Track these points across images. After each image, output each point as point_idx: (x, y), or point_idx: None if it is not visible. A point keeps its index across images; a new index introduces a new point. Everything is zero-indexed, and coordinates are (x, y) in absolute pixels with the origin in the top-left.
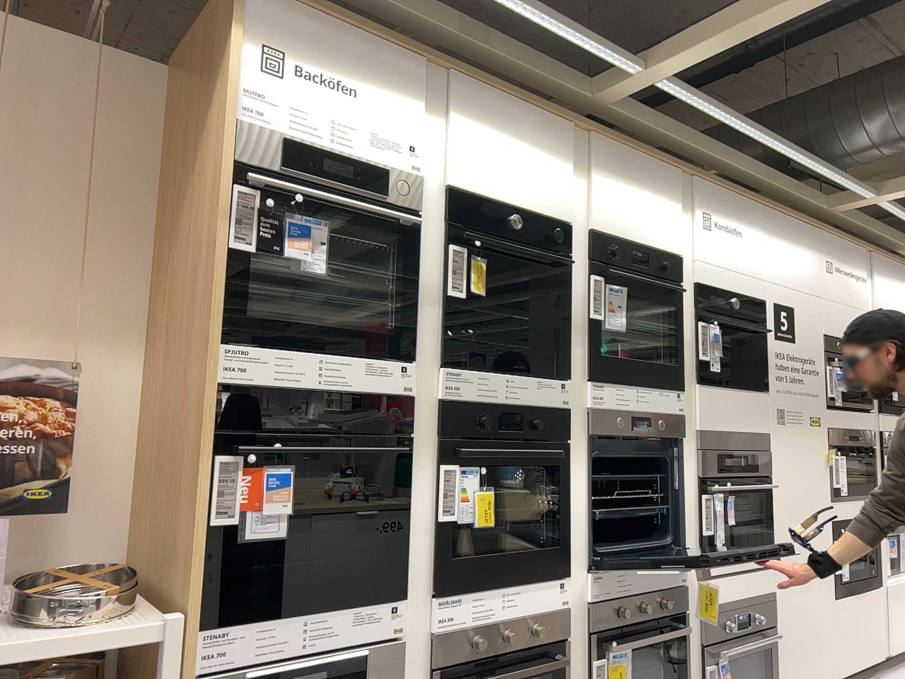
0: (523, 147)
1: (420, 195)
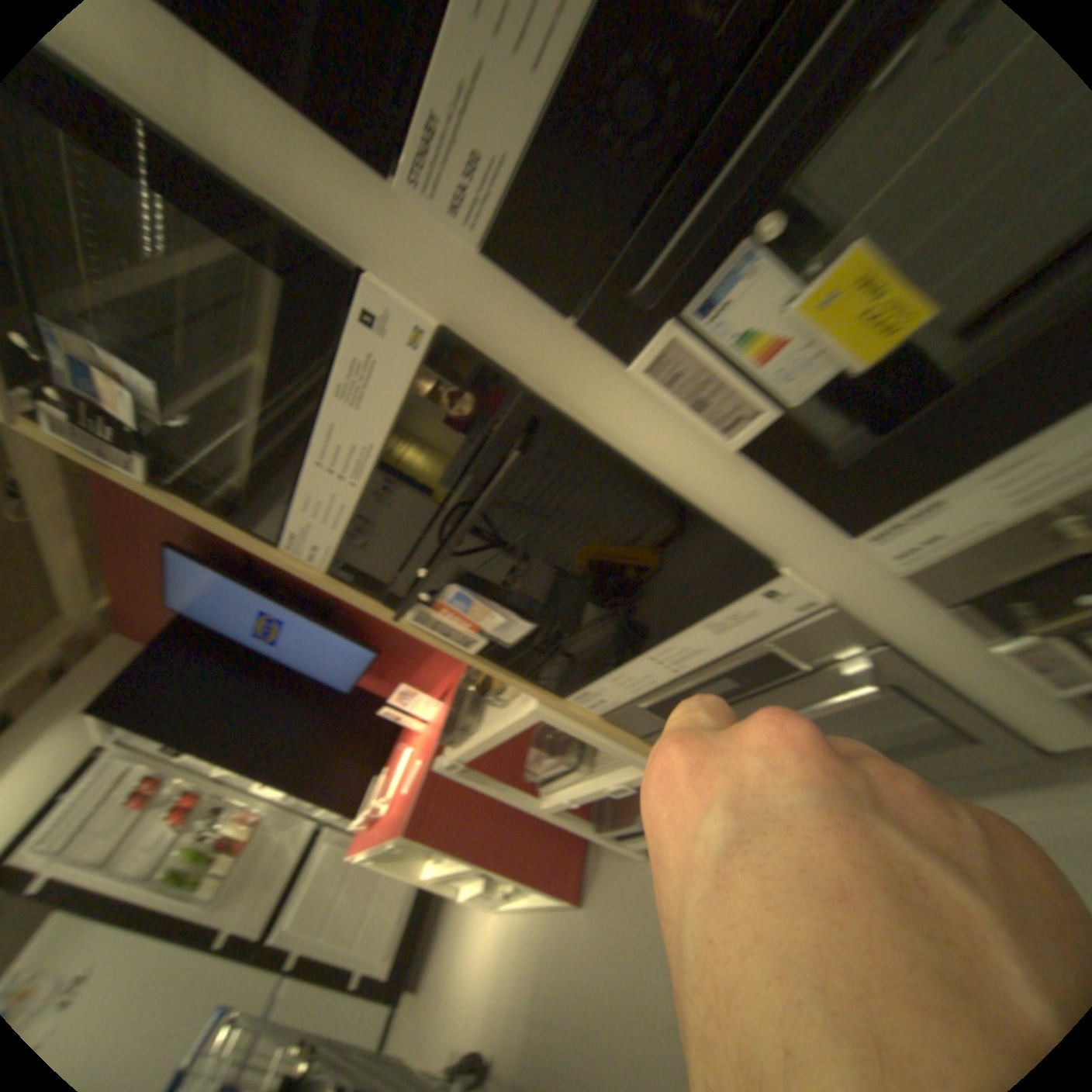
0: None
1: None
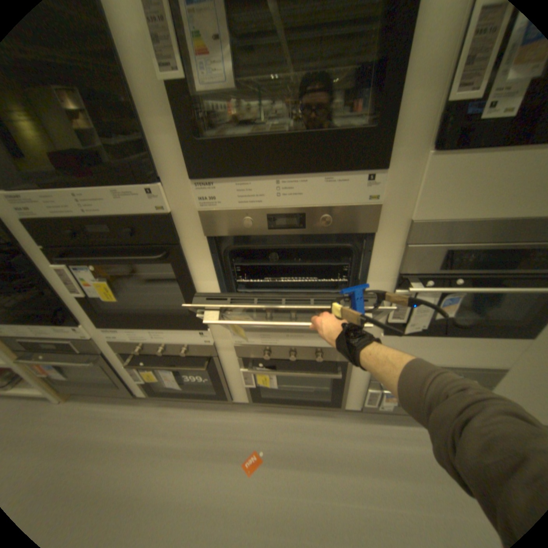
0: None
1: None
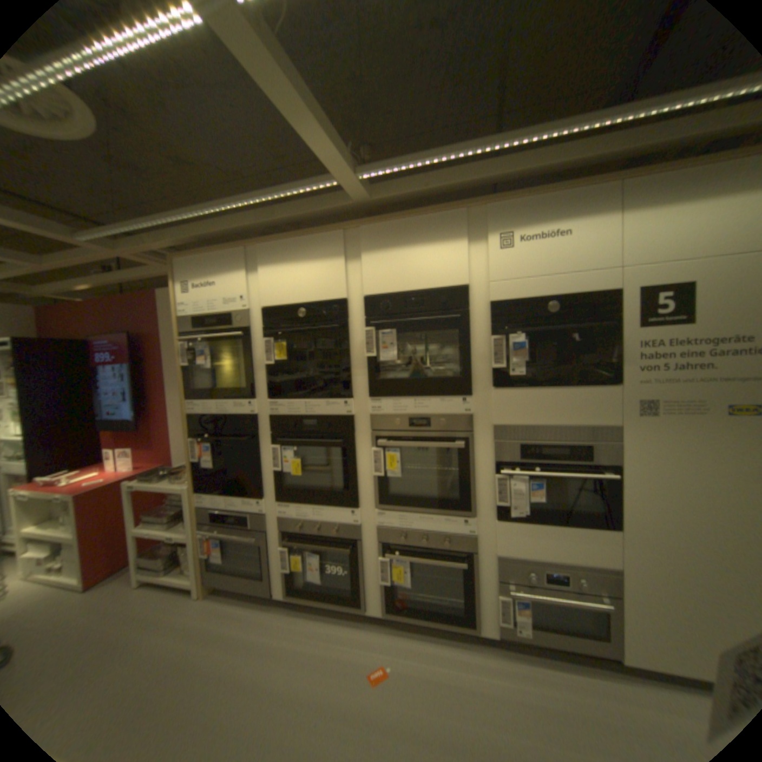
0: (305, 260)
1: (244, 317)
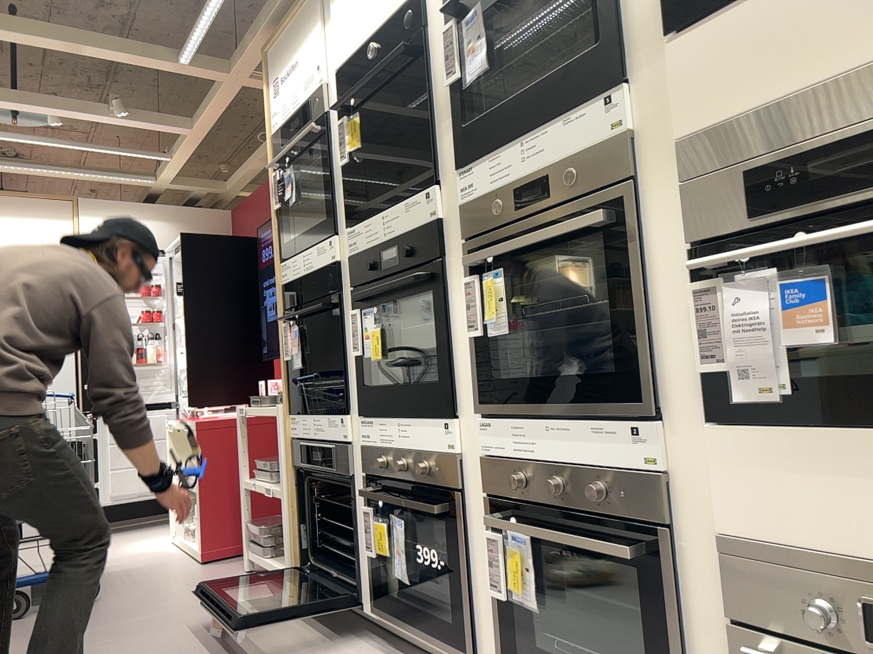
0: None
1: (320, 97)
